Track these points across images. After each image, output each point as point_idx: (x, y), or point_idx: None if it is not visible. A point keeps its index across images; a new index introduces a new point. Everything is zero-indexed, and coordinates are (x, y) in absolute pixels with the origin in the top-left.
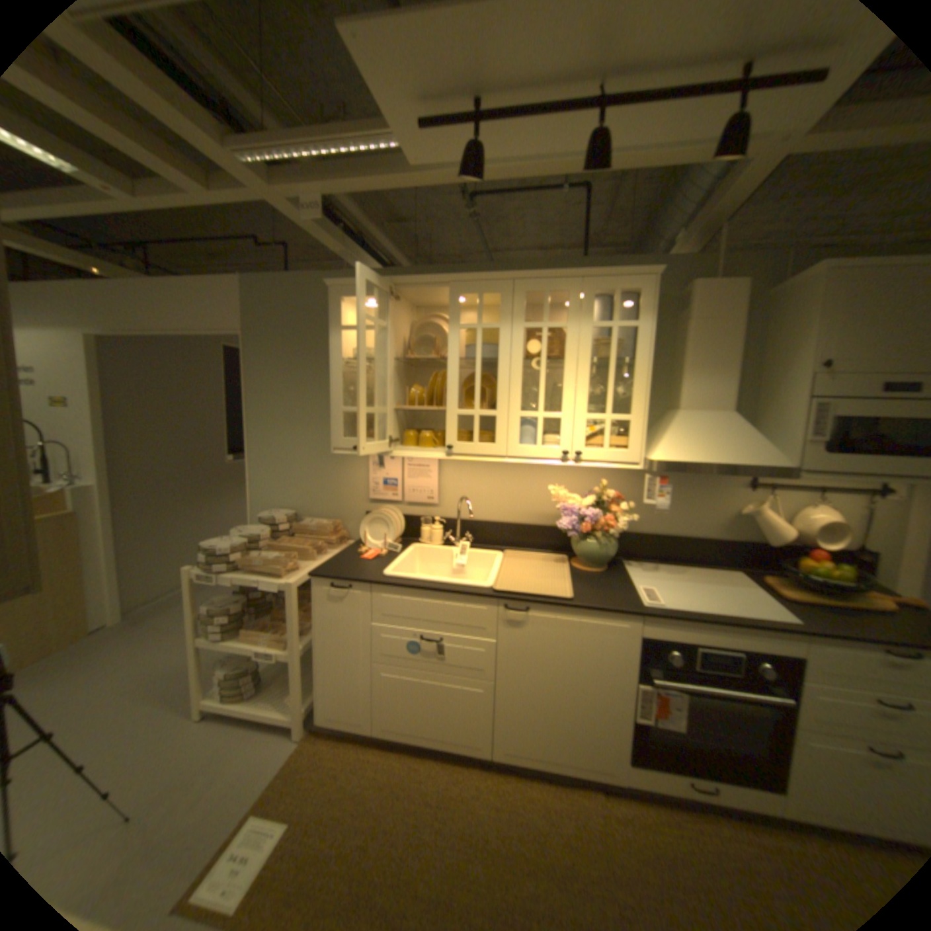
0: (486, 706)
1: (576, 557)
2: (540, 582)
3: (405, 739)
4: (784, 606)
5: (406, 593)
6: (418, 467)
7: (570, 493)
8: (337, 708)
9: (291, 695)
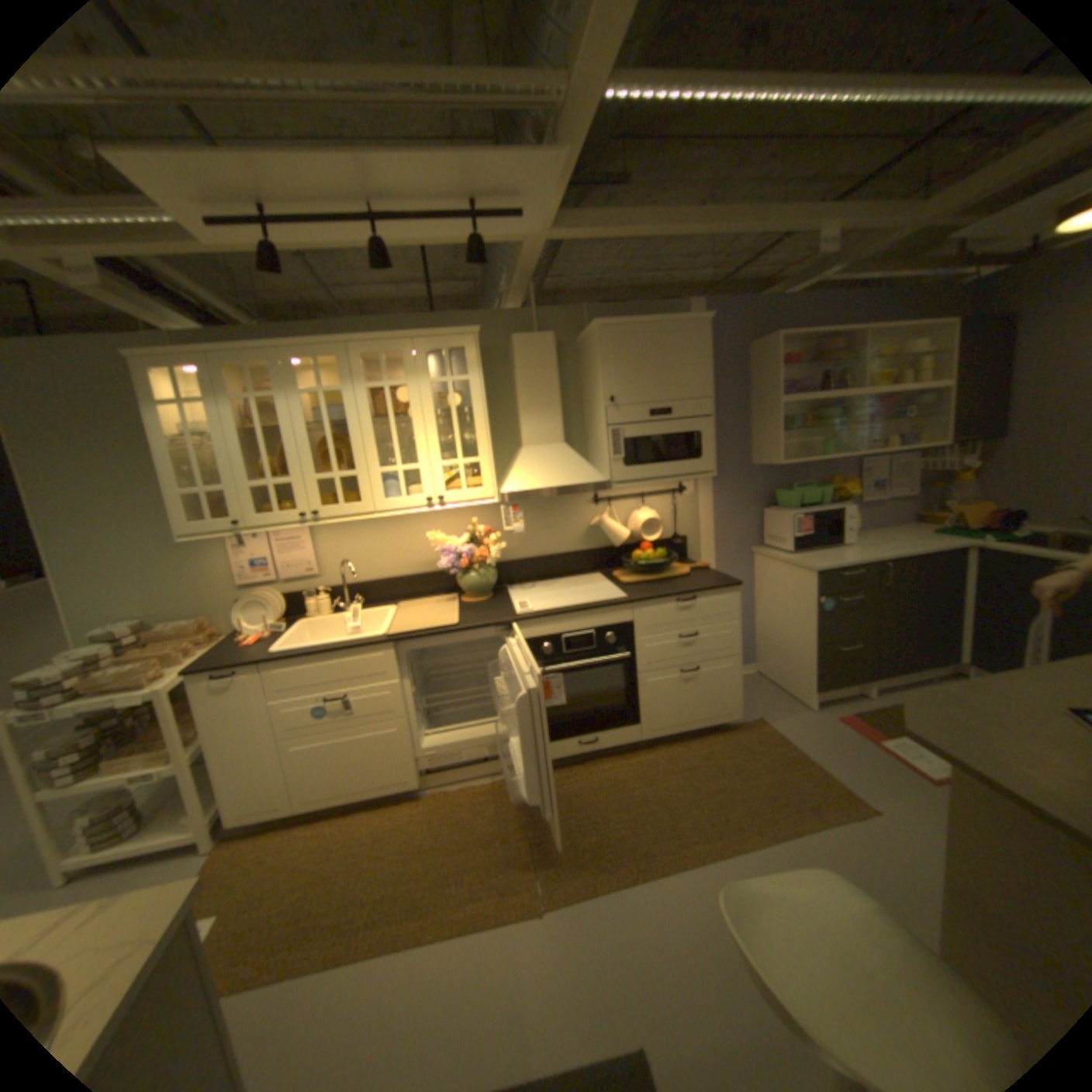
0: (404, 741)
1: (465, 592)
2: (433, 619)
3: (332, 802)
4: (620, 589)
5: (301, 661)
6: (290, 540)
7: (451, 536)
8: (250, 800)
9: (191, 806)
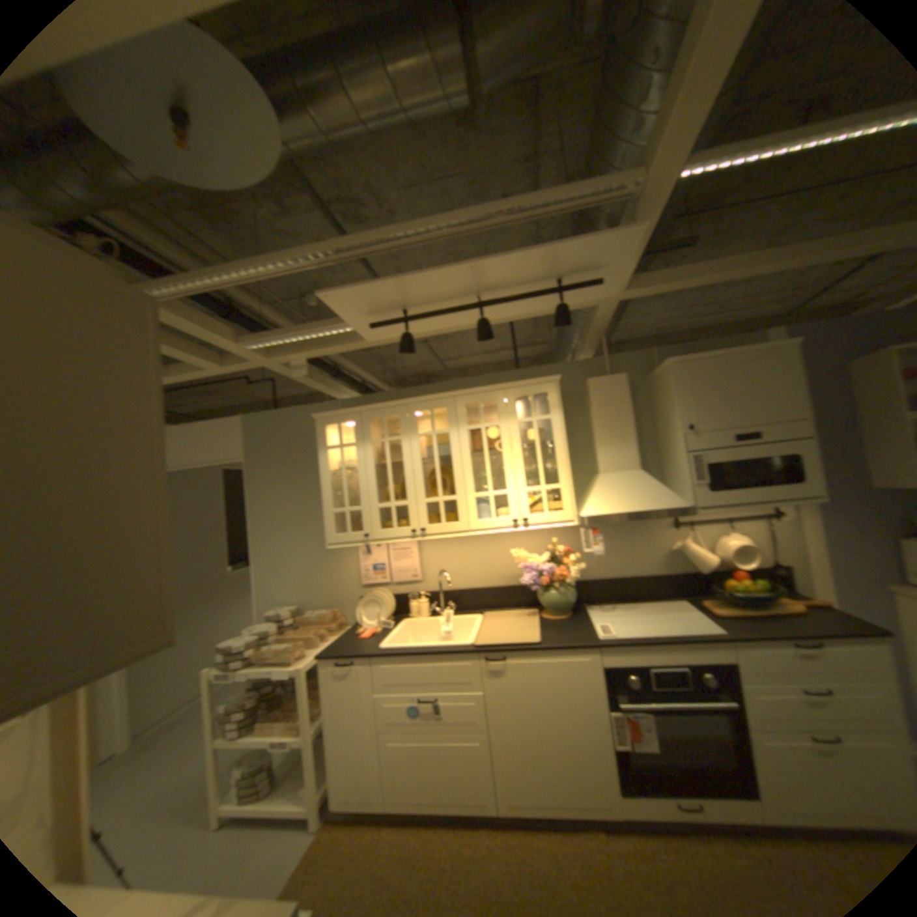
0: (485, 761)
1: (545, 609)
2: (515, 634)
3: (417, 810)
4: (716, 623)
5: (402, 661)
6: (403, 550)
7: (532, 554)
8: (352, 789)
9: (308, 782)
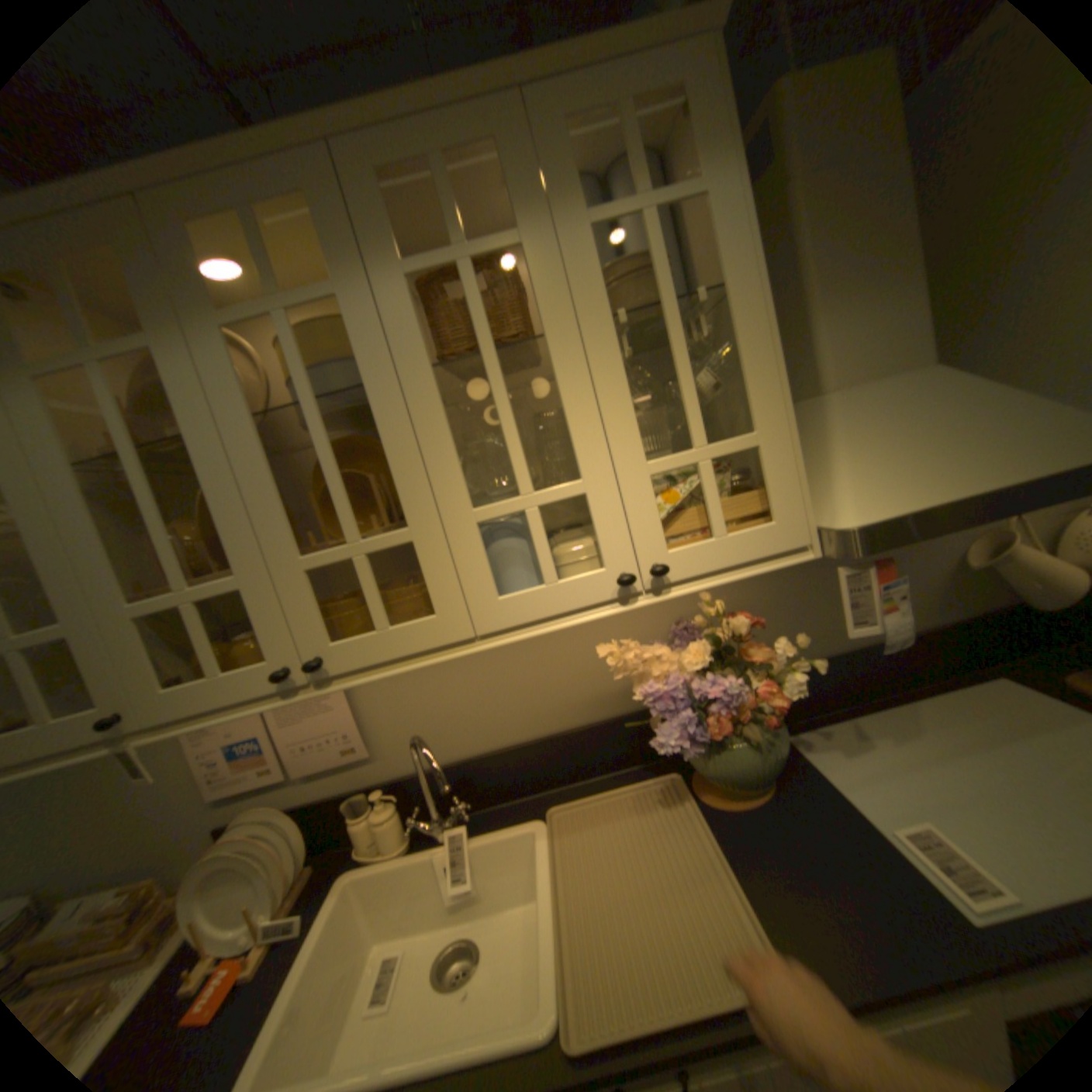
0: None
1: (708, 784)
2: (669, 922)
3: None
4: None
5: None
6: None
7: (642, 640)
8: None
9: None
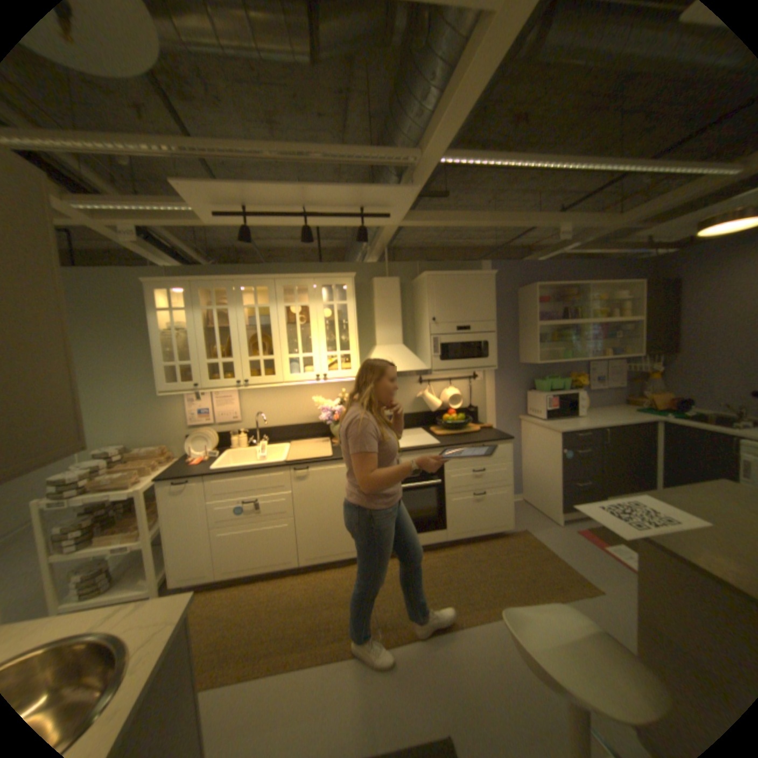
0: (291, 533)
1: (335, 436)
2: (315, 453)
3: (240, 574)
4: (435, 438)
5: (230, 476)
6: (225, 398)
7: (327, 400)
8: (187, 569)
9: (148, 571)
